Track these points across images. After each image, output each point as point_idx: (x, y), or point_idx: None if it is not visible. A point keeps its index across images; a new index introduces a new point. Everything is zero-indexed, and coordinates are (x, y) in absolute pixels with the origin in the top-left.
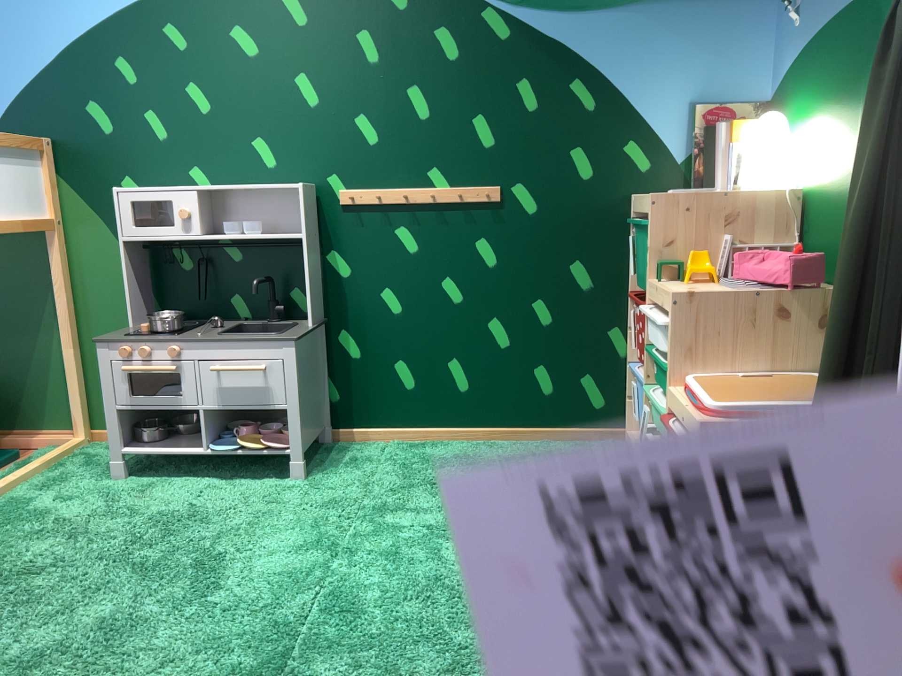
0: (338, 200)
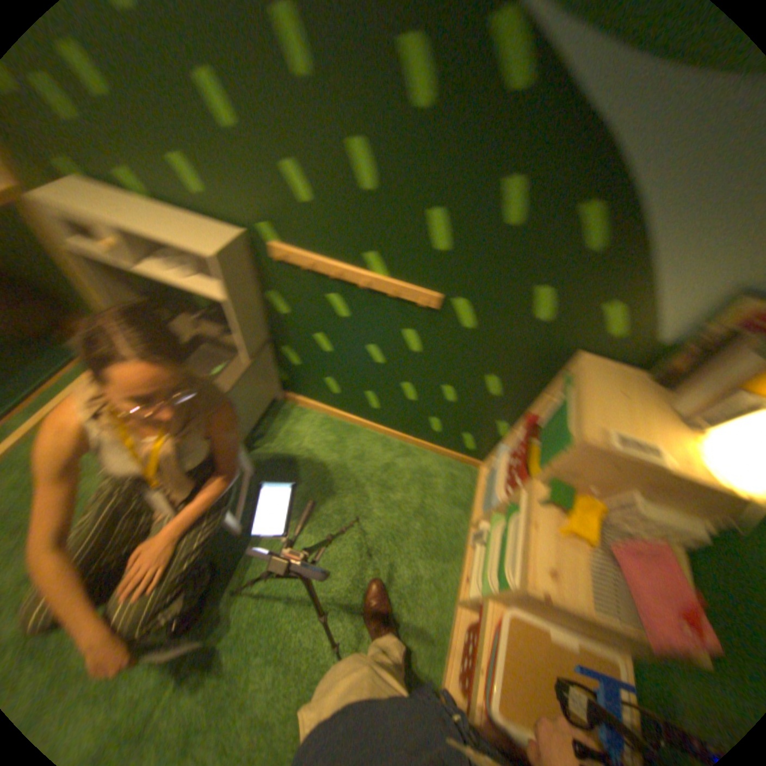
0: (271, 254)
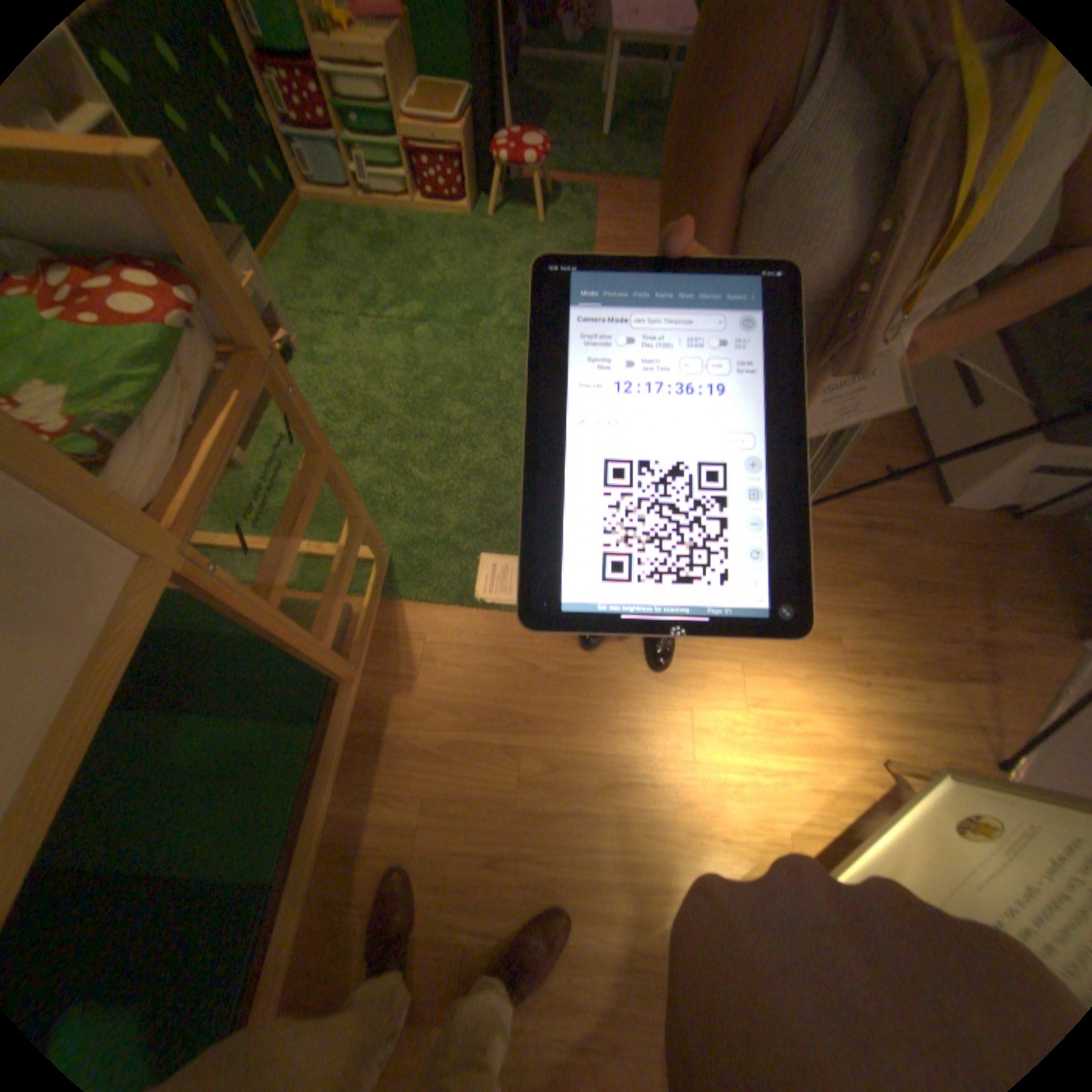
0: None
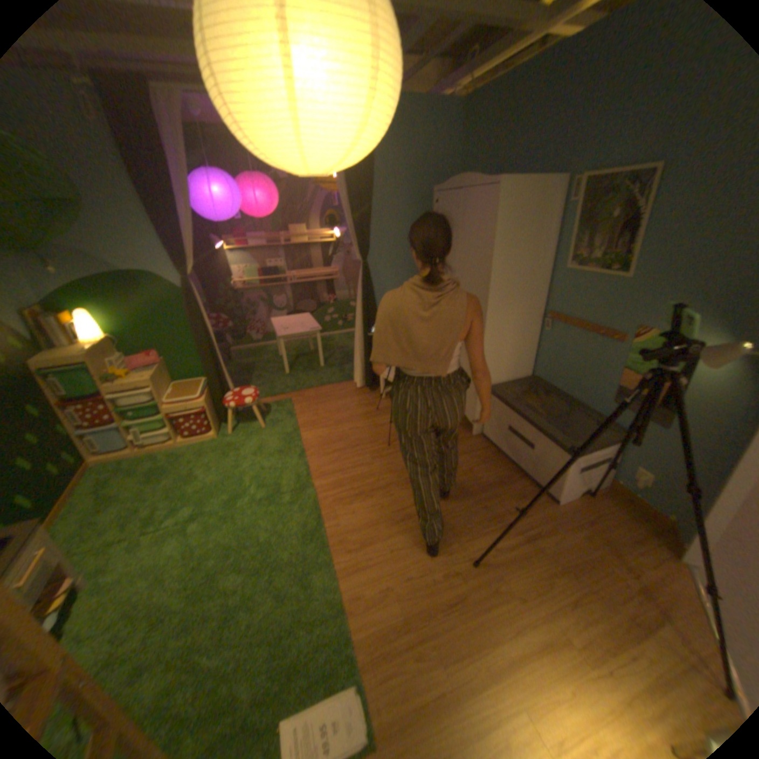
0: None
